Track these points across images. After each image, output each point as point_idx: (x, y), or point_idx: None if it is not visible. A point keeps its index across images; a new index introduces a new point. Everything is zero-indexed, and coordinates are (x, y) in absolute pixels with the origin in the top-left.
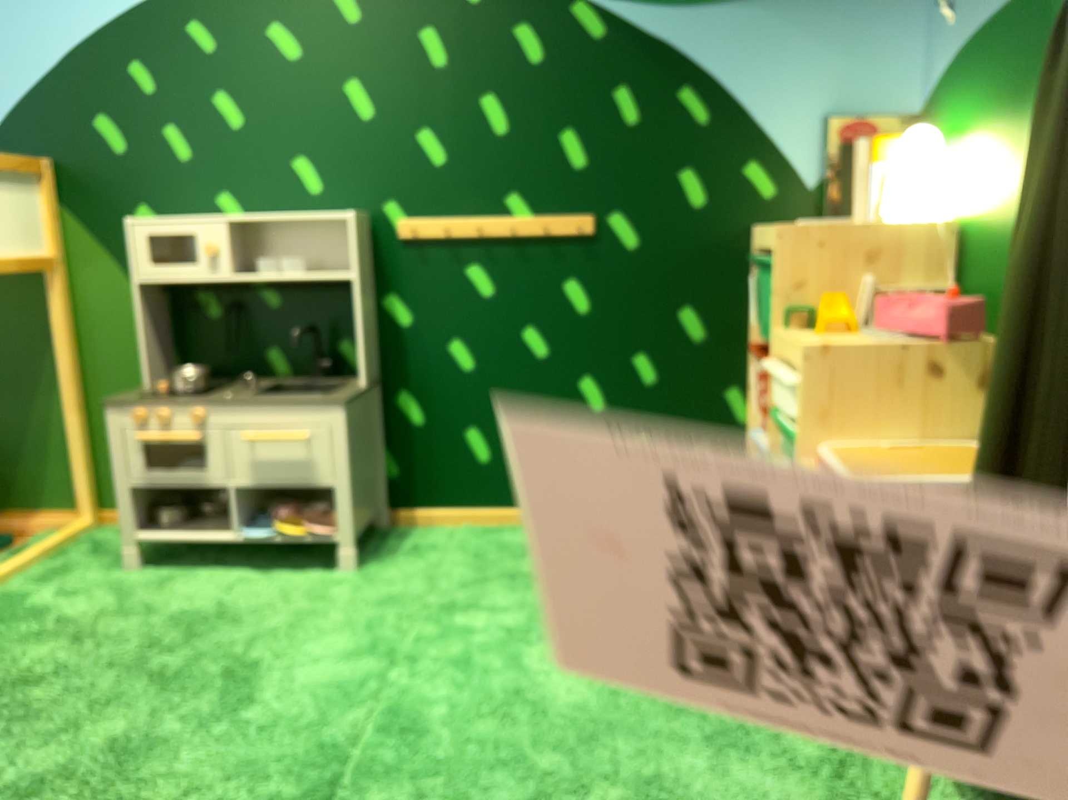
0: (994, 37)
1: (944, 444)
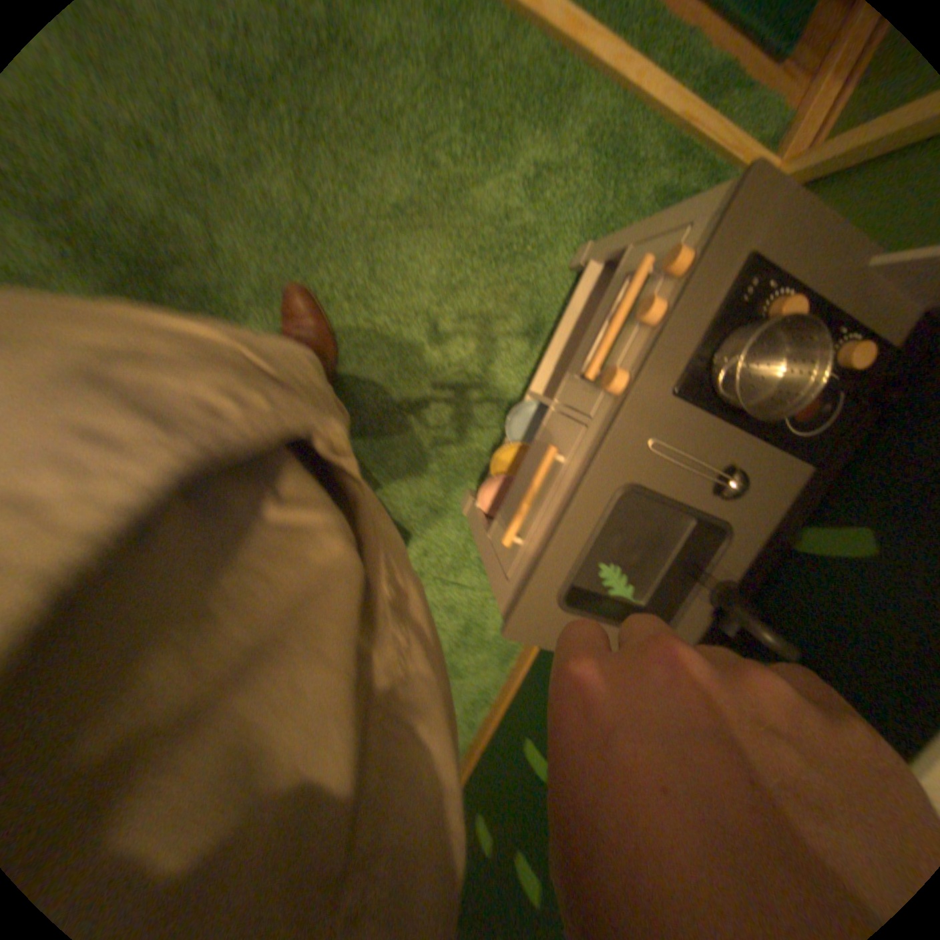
0: None
1: None
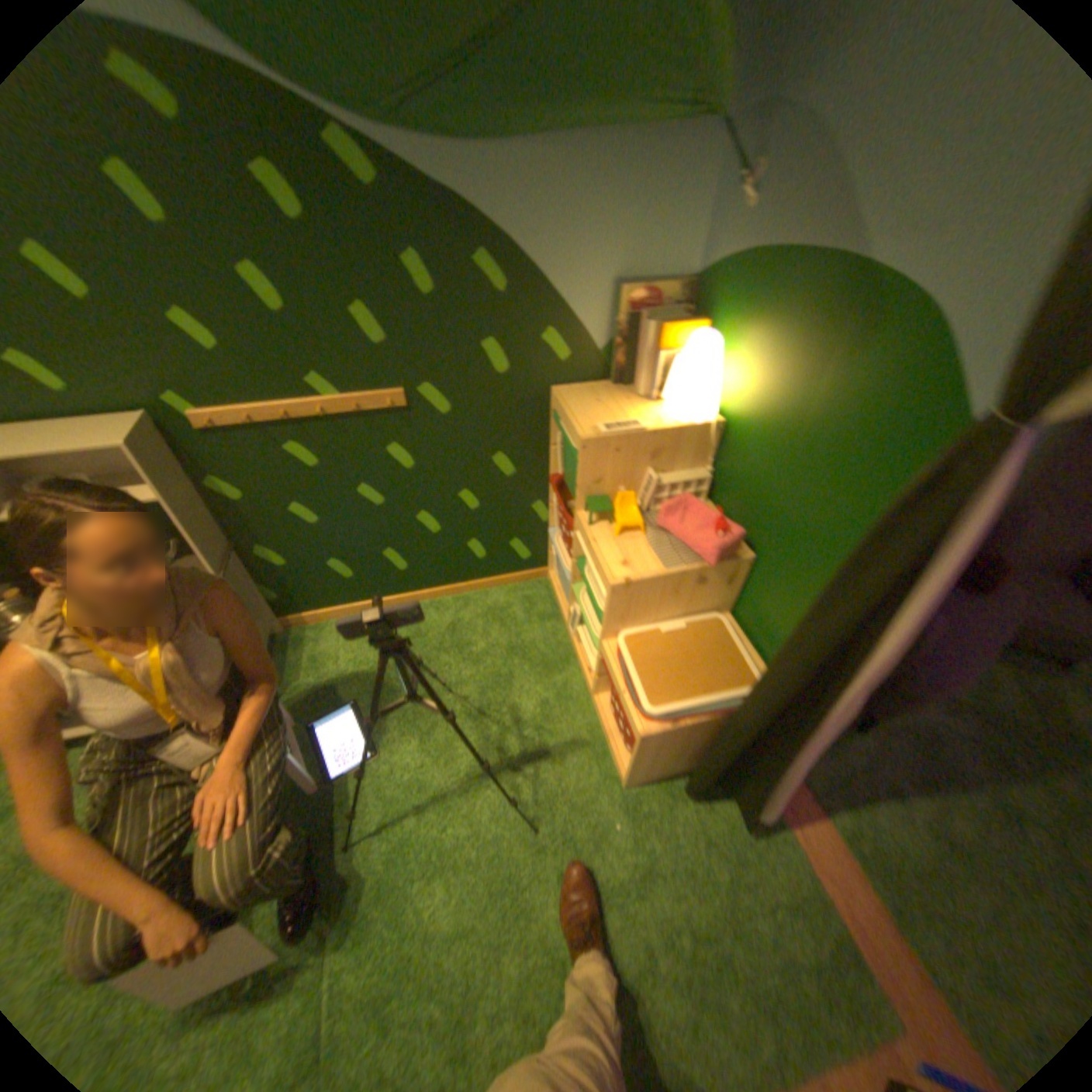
0: (797, 275)
1: (696, 616)
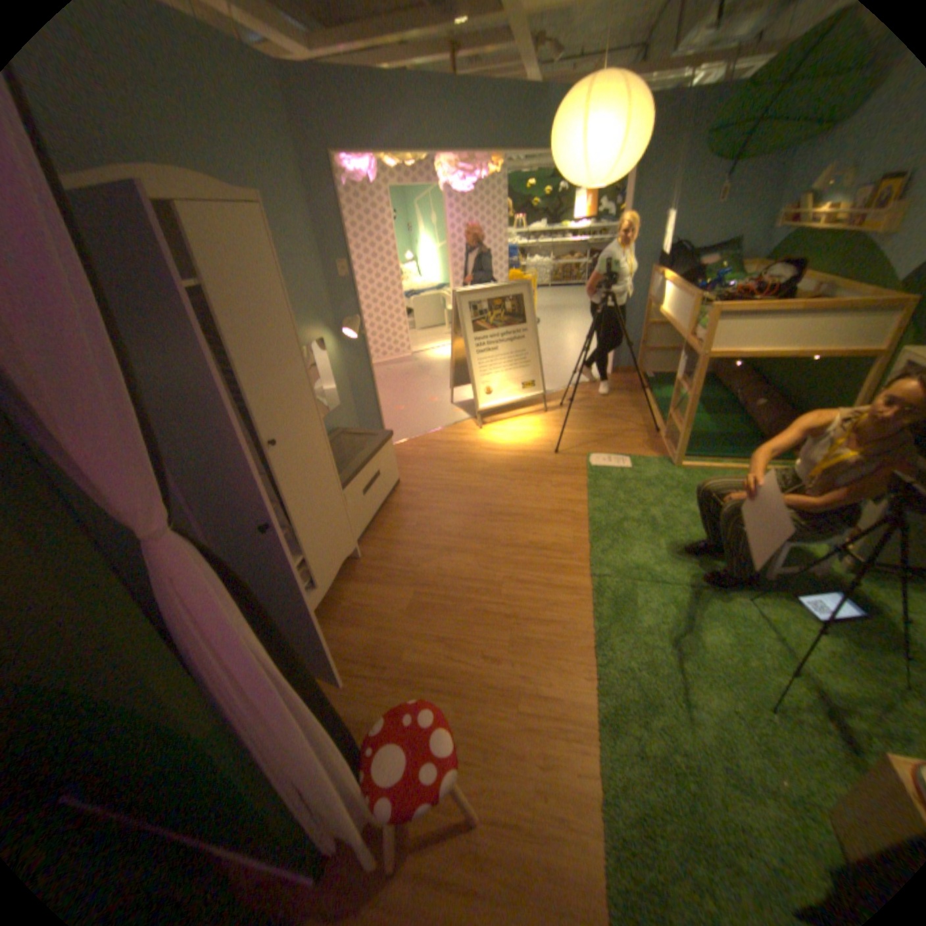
0: None
1: None
